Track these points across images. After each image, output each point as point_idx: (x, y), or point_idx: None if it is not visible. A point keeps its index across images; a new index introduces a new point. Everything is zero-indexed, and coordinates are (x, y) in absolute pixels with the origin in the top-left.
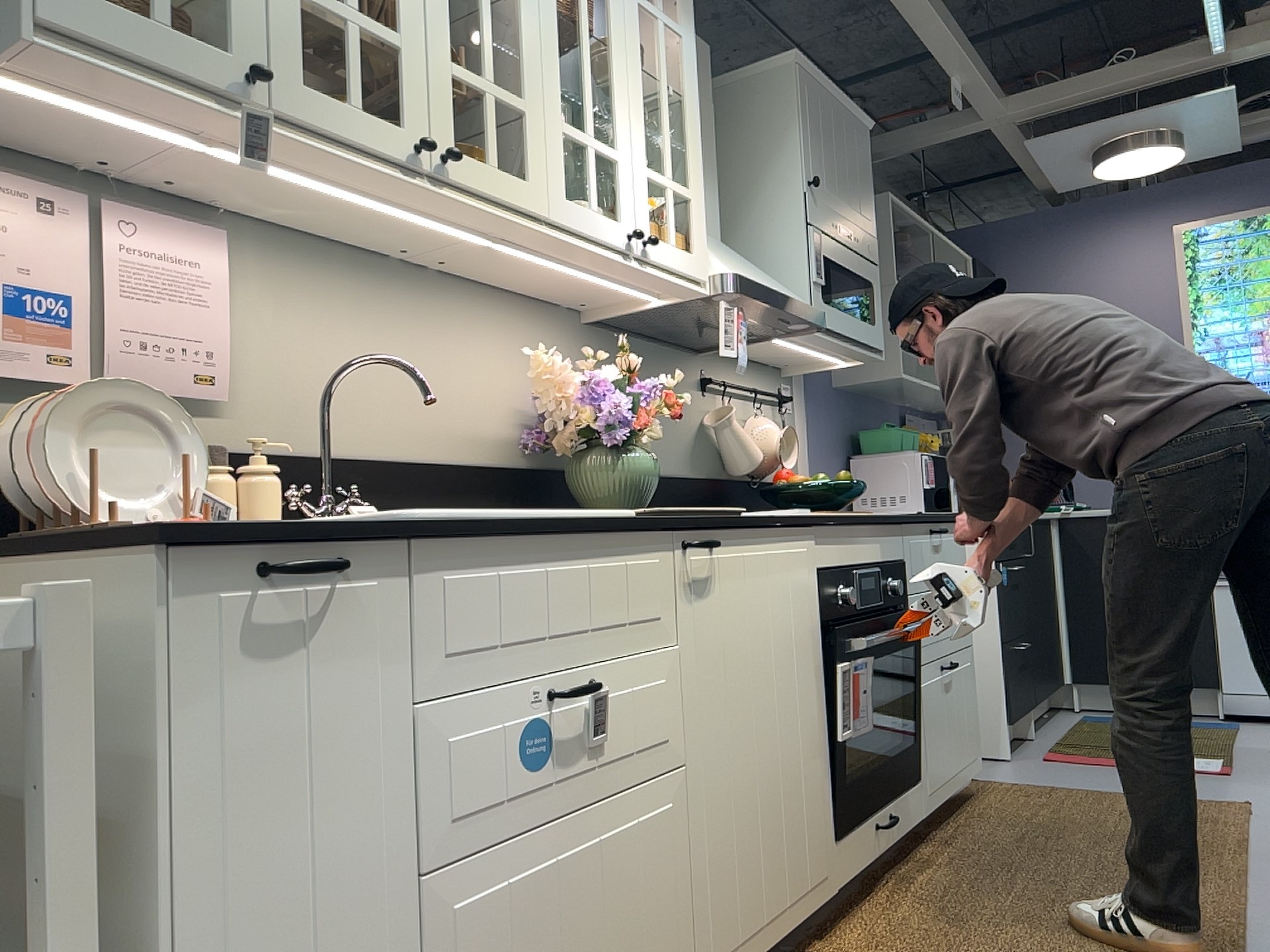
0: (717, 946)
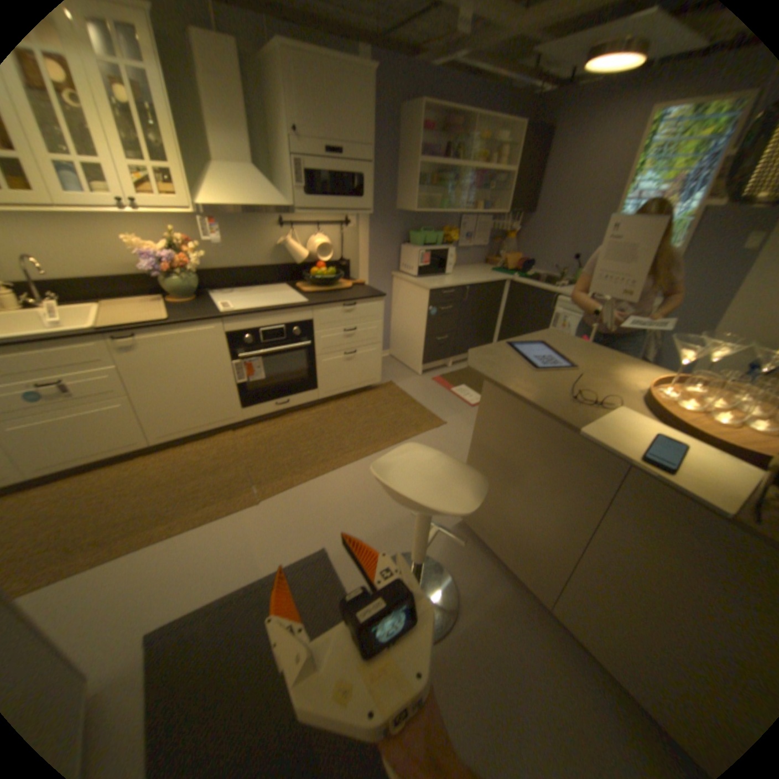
0: (160, 433)
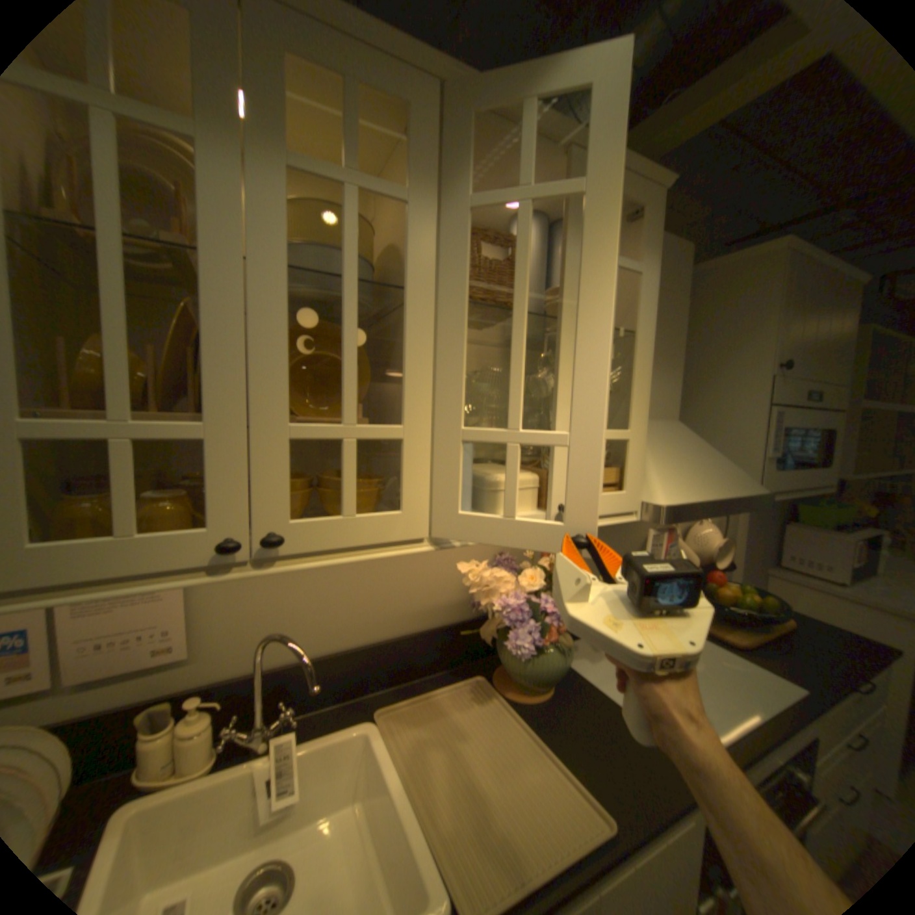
0: None
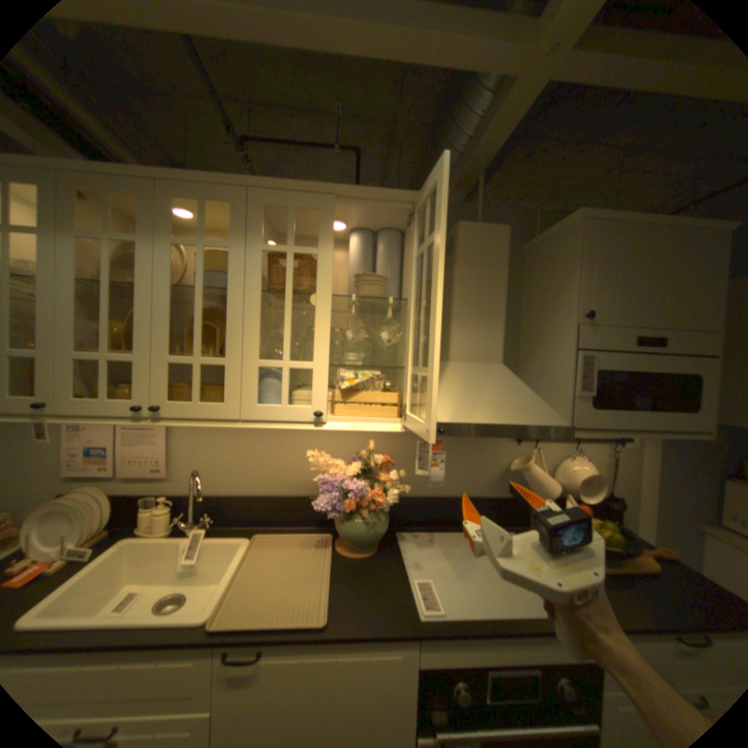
0: None
